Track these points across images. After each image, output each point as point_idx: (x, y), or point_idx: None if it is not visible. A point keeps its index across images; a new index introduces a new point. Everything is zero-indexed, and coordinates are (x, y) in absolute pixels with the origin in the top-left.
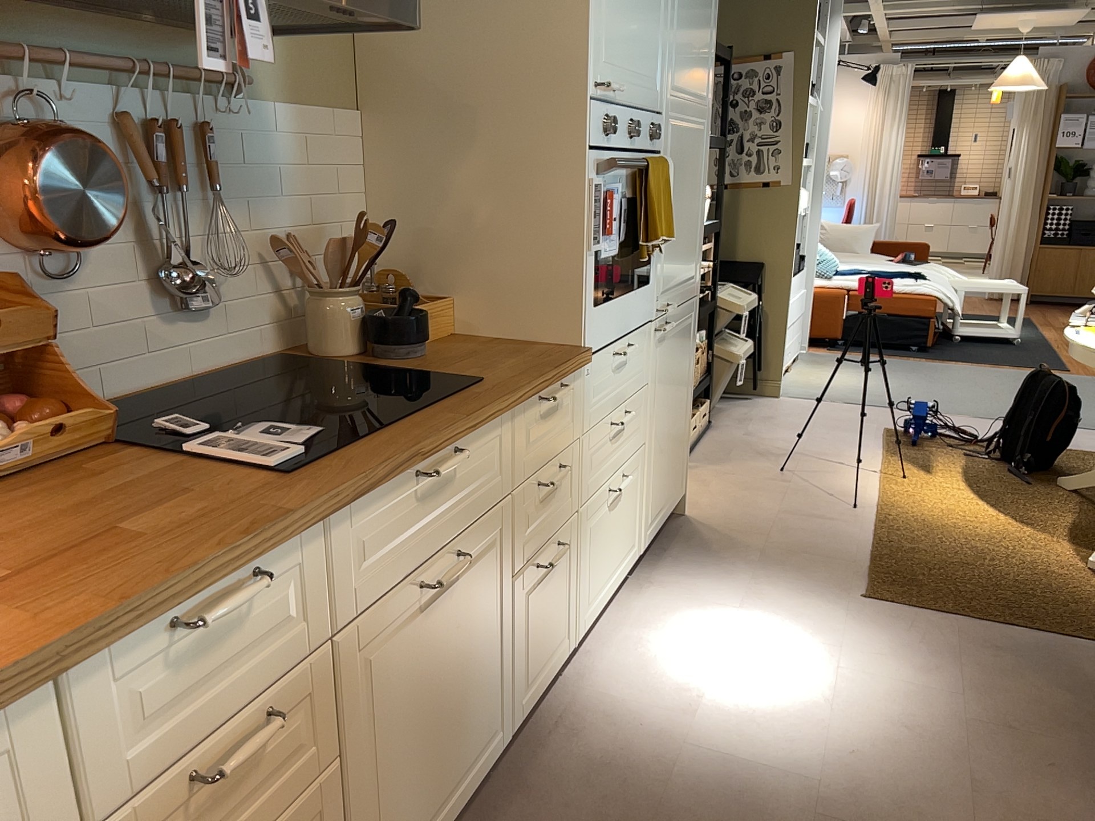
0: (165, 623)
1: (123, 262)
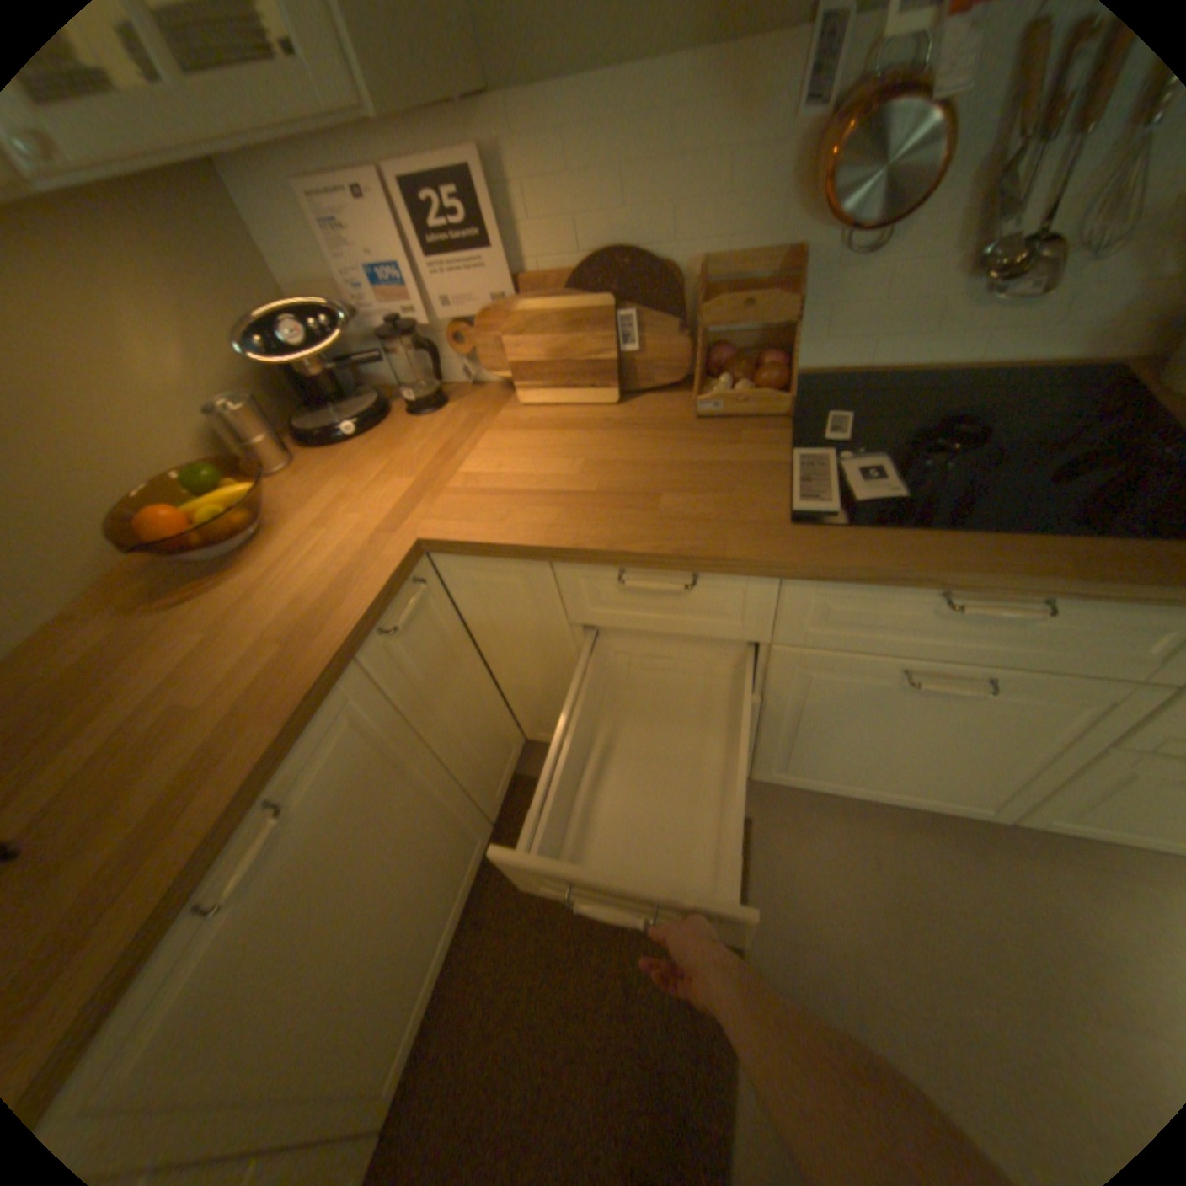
0: (620, 567)
1: (950, 231)
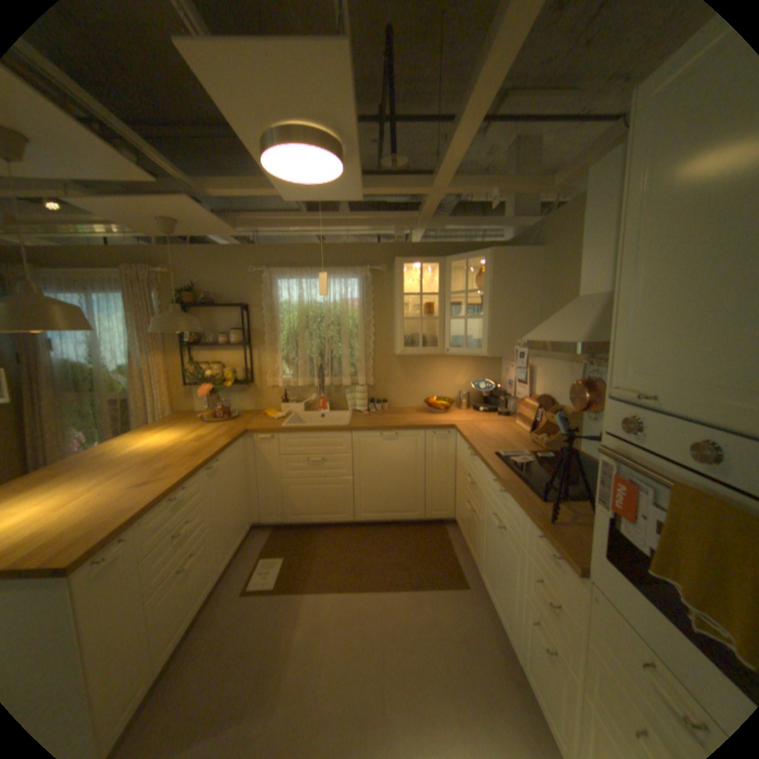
0: (469, 448)
1: None
